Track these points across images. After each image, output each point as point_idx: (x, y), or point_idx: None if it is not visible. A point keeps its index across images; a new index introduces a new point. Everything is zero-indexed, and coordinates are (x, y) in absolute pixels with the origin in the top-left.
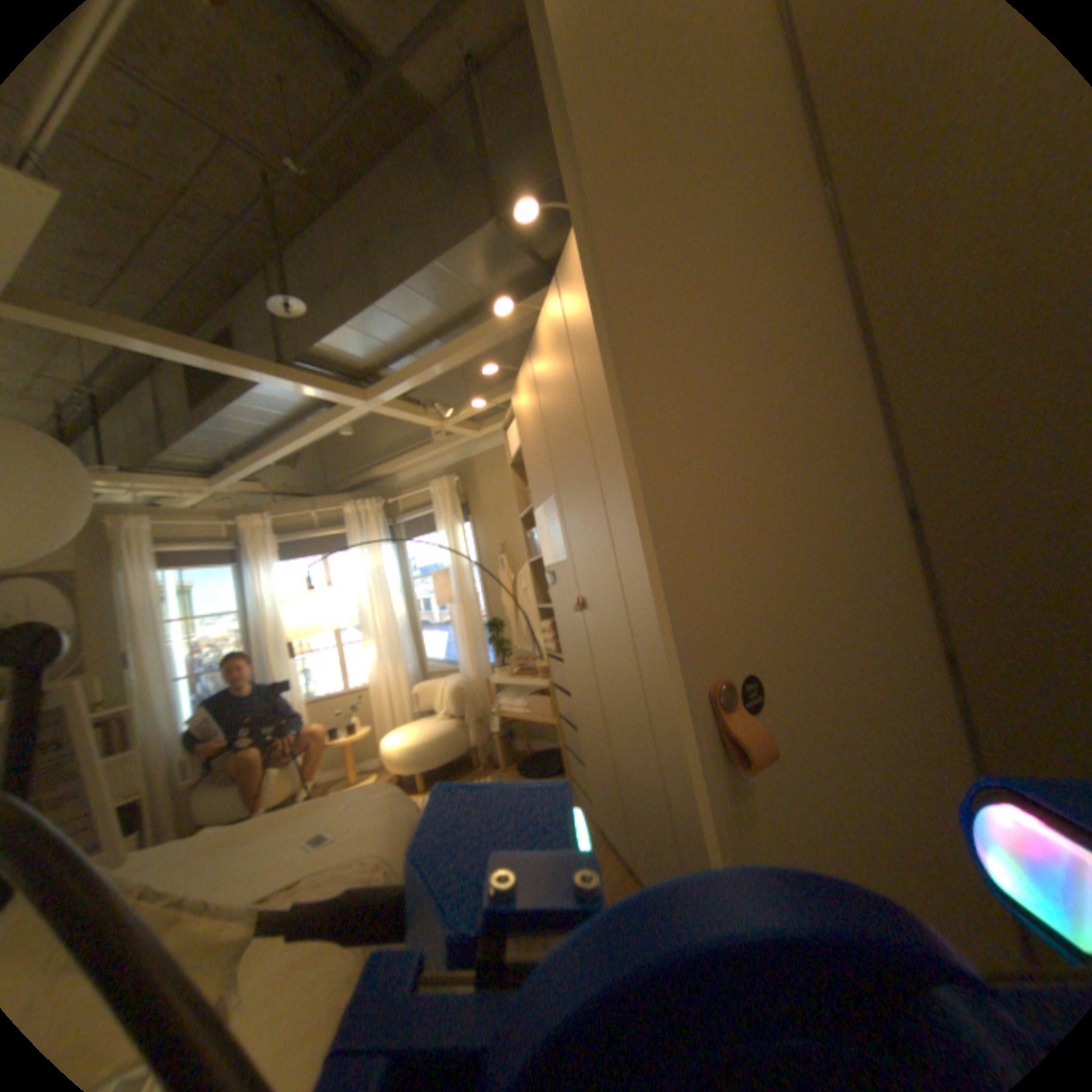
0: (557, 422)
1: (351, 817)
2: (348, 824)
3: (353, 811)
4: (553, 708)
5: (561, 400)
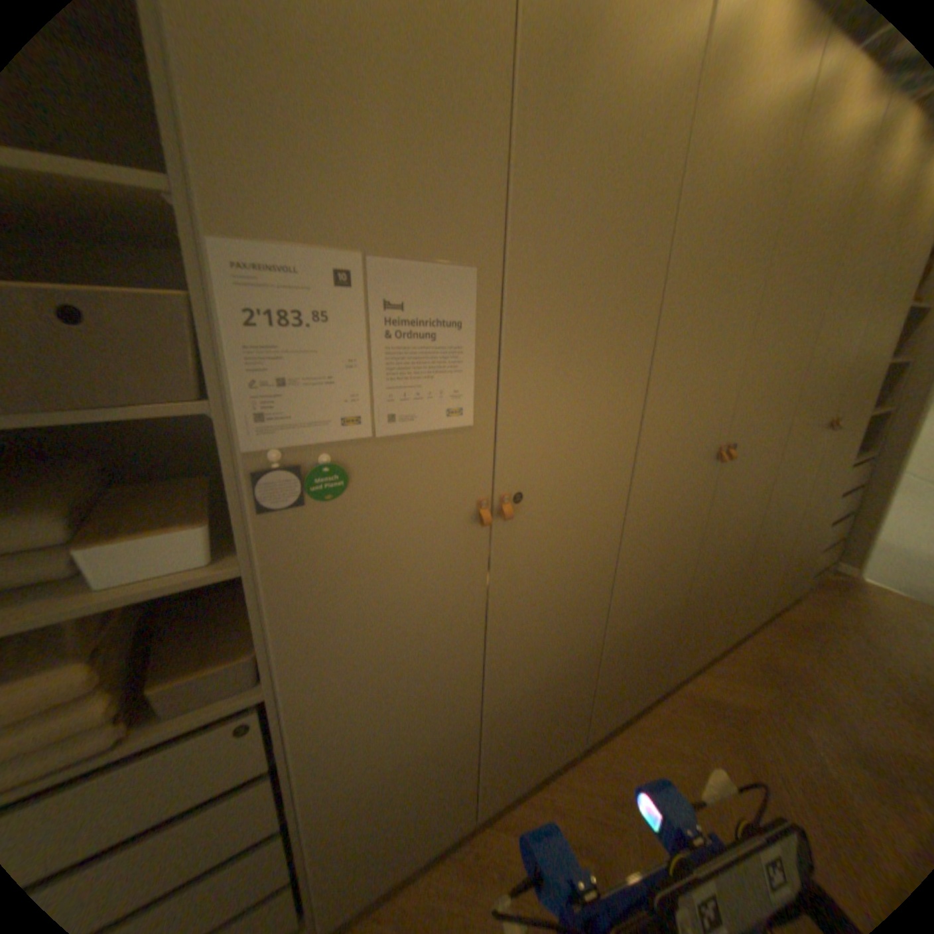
0: (599, 159)
1: None
2: None
3: None
4: None
5: (636, 141)
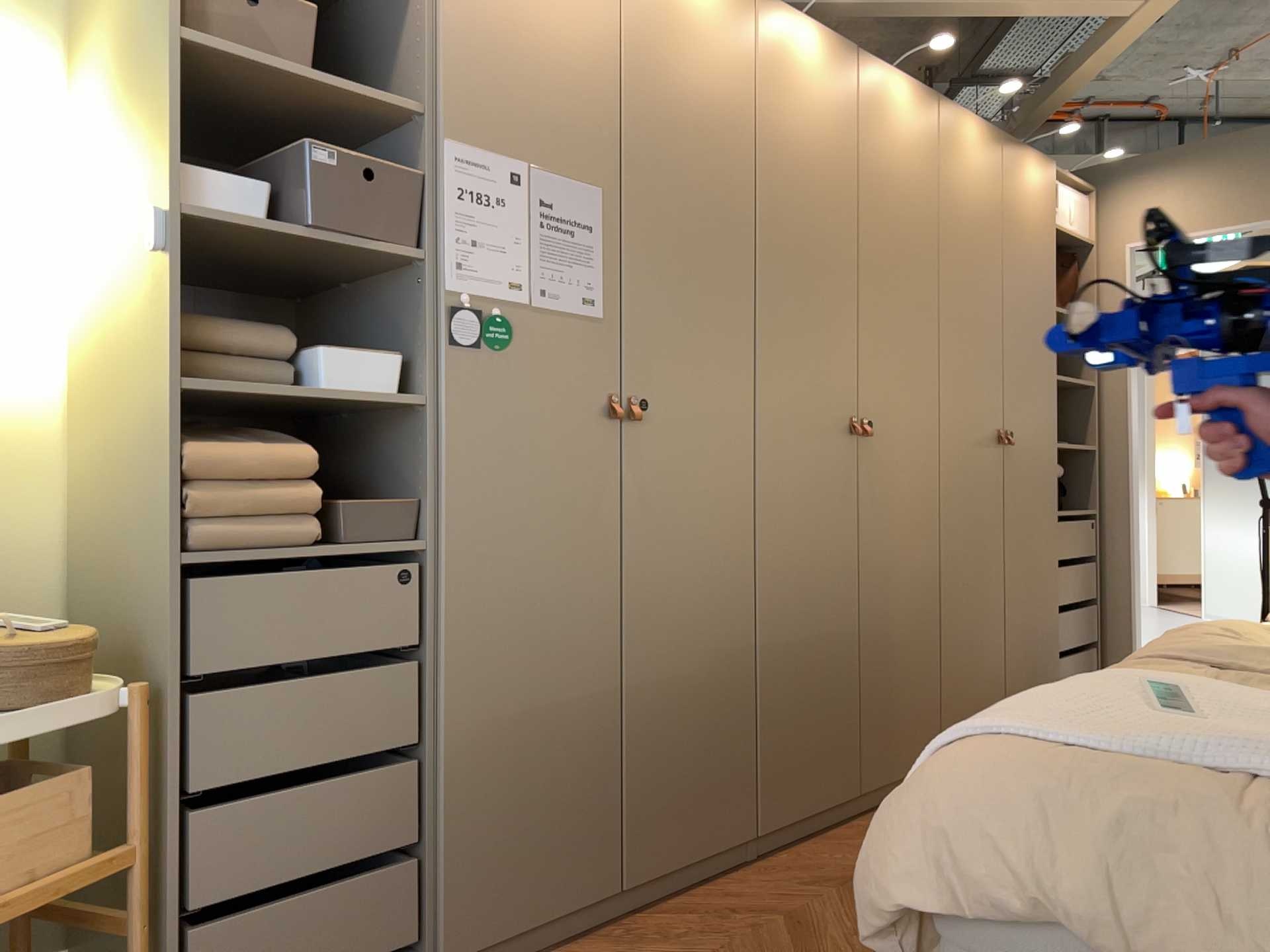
0: (687, 121)
1: (1087, 696)
2: (1099, 691)
3: (1075, 700)
4: (142, 796)
5: (713, 112)
